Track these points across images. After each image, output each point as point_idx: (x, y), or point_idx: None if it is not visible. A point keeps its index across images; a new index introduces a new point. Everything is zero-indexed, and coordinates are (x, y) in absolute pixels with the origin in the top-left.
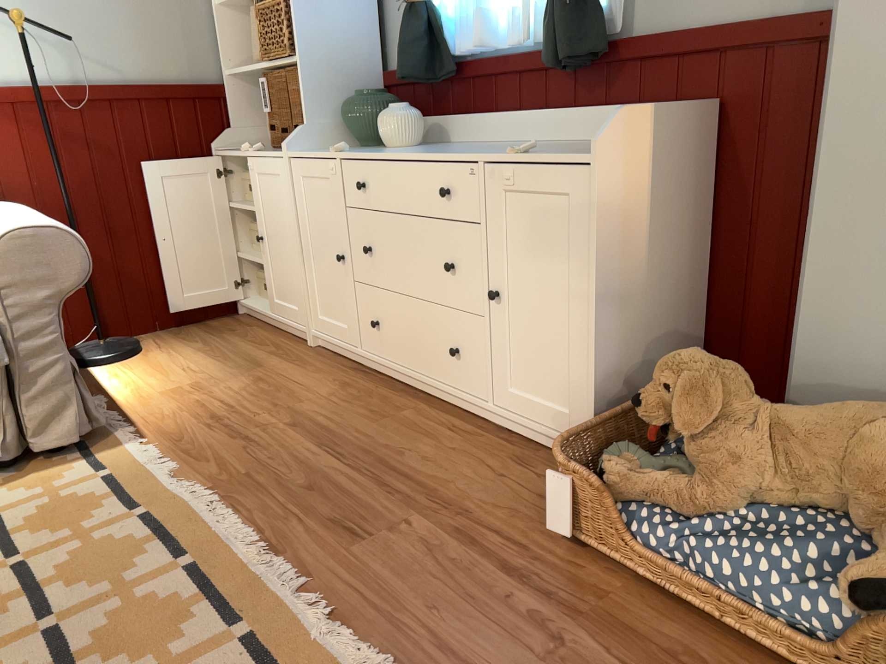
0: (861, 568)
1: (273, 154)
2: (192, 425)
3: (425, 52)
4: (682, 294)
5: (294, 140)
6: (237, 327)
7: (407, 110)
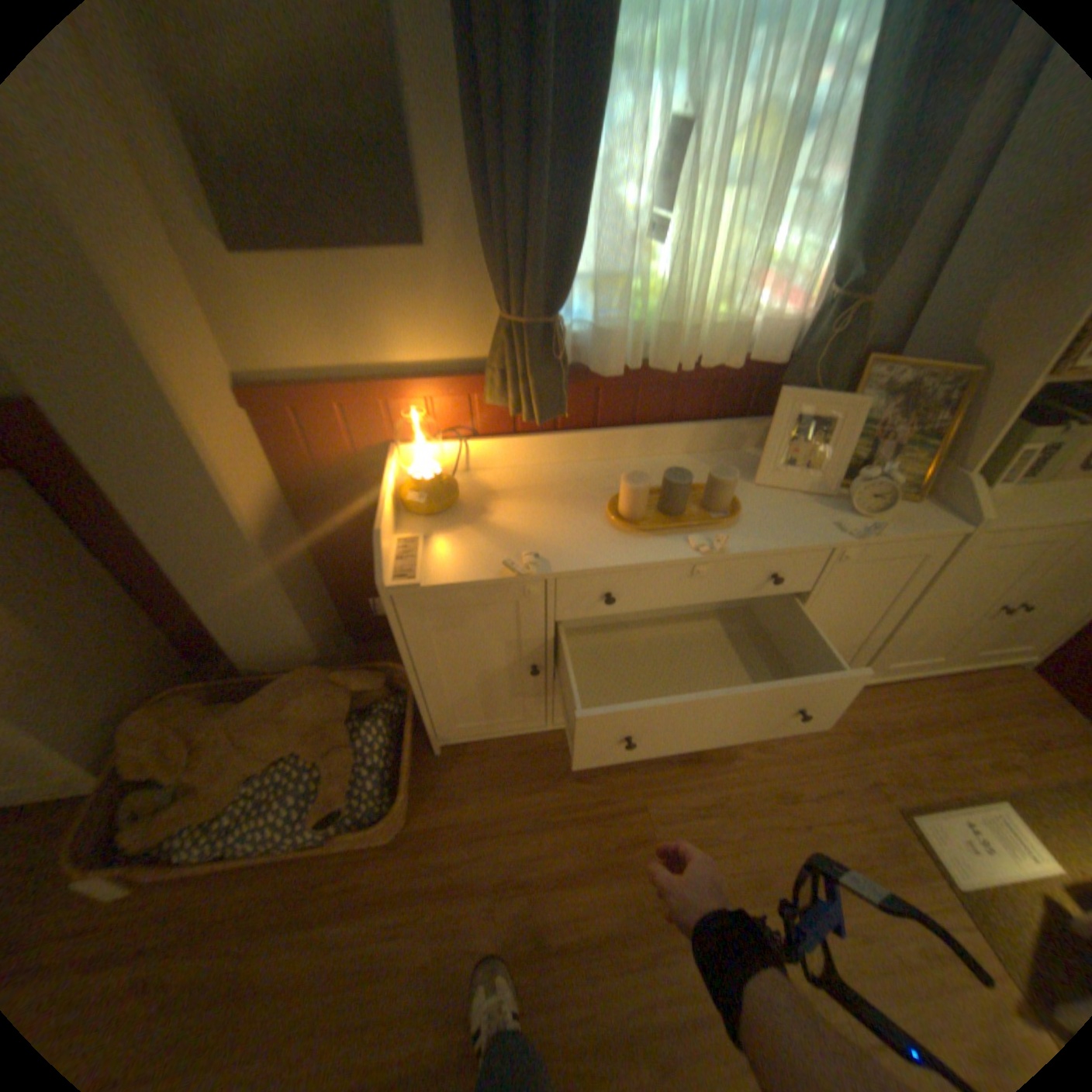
0: (314, 814)
1: None
2: None
3: None
4: (112, 622)
5: None
6: None
7: None
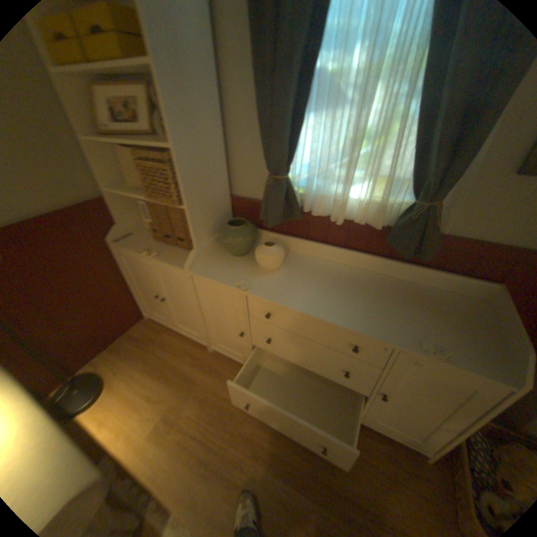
0: None
1: (170, 263)
2: (192, 481)
3: (285, 208)
4: None
5: (192, 262)
6: (152, 336)
7: (279, 249)
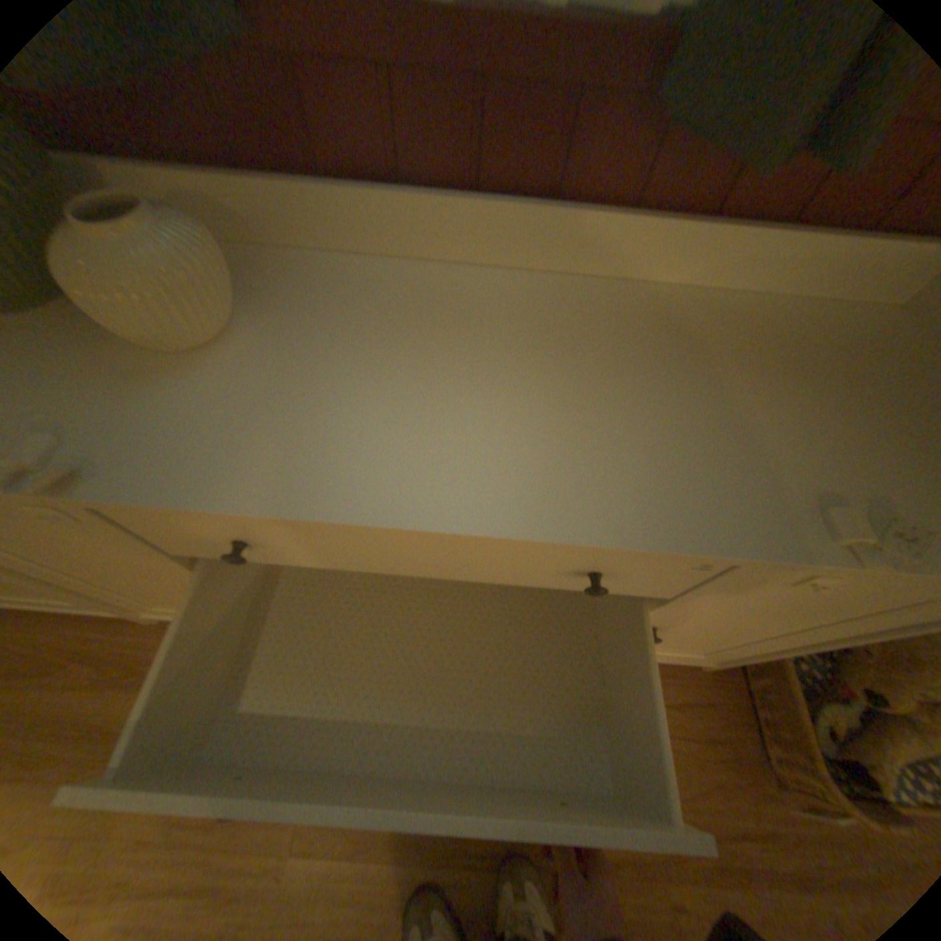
0: None
1: None
2: None
3: None
4: None
5: None
6: None
7: (174, 225)
